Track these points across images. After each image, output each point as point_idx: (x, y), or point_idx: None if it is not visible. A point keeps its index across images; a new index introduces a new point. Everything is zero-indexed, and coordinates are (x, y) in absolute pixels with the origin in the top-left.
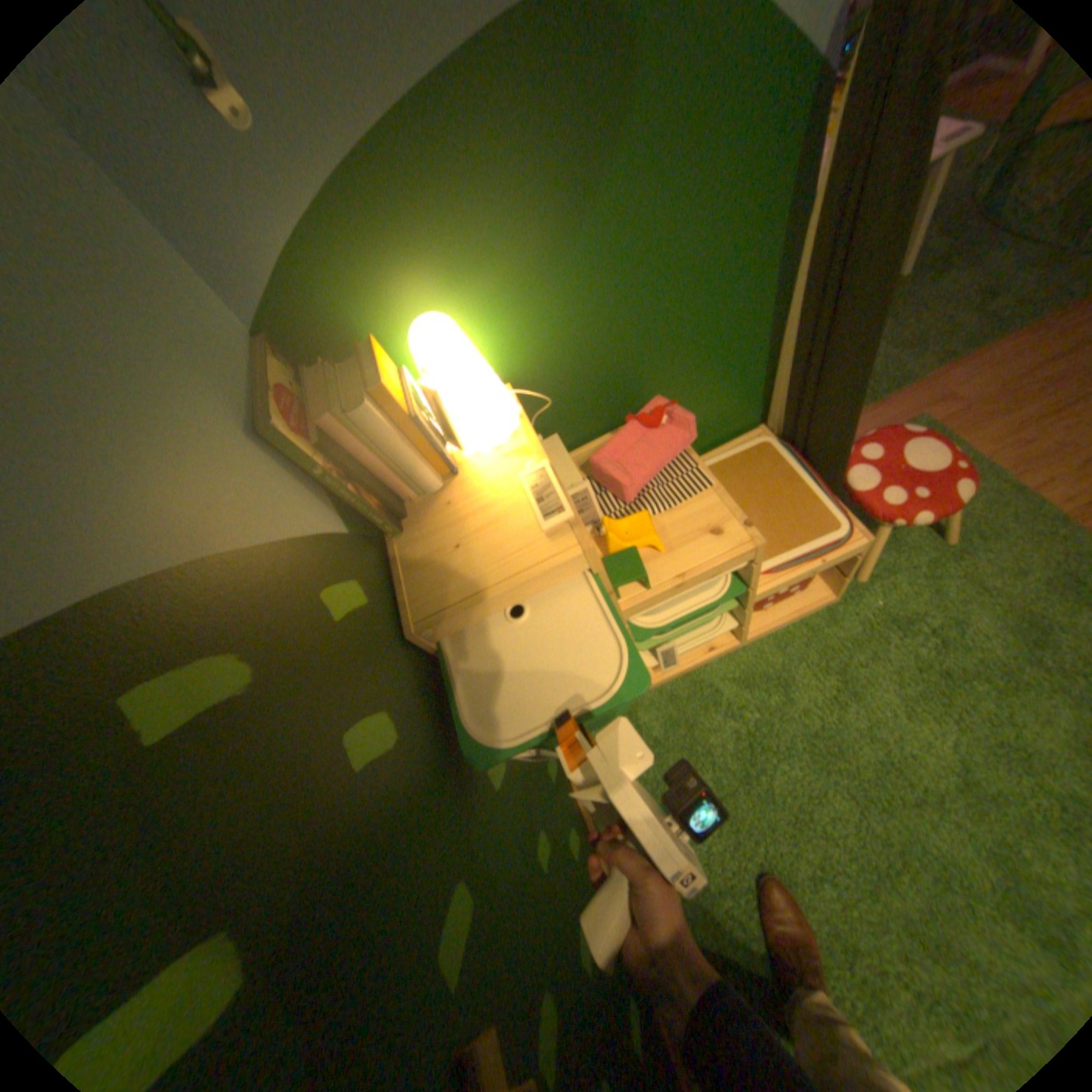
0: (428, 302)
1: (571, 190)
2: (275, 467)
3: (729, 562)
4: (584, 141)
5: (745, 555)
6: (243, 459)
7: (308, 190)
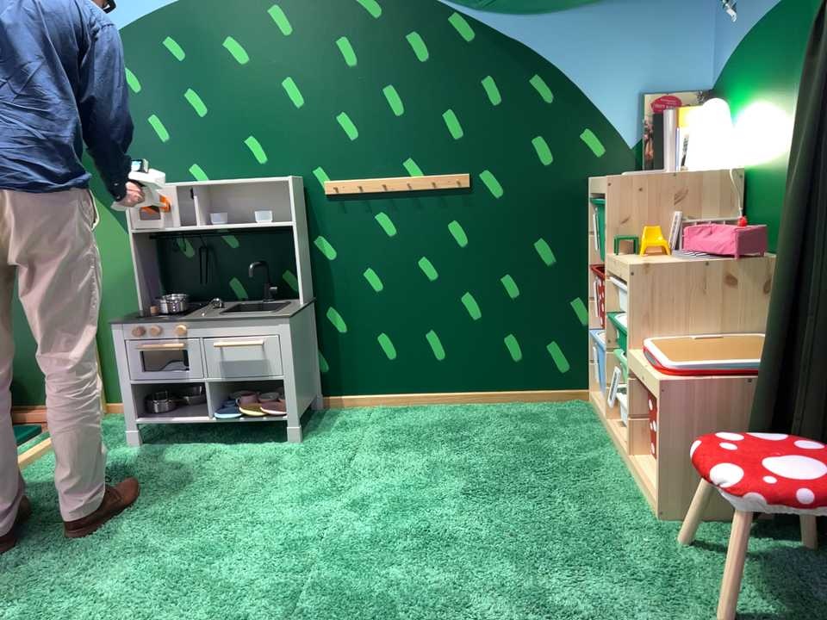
0: (741, 106)
1: (786, 75)
2: (628, 106)
3: (624, 273)
4: (794, 54)
5: (627, 275)
6: (619, 92)
7: (734, 47)
